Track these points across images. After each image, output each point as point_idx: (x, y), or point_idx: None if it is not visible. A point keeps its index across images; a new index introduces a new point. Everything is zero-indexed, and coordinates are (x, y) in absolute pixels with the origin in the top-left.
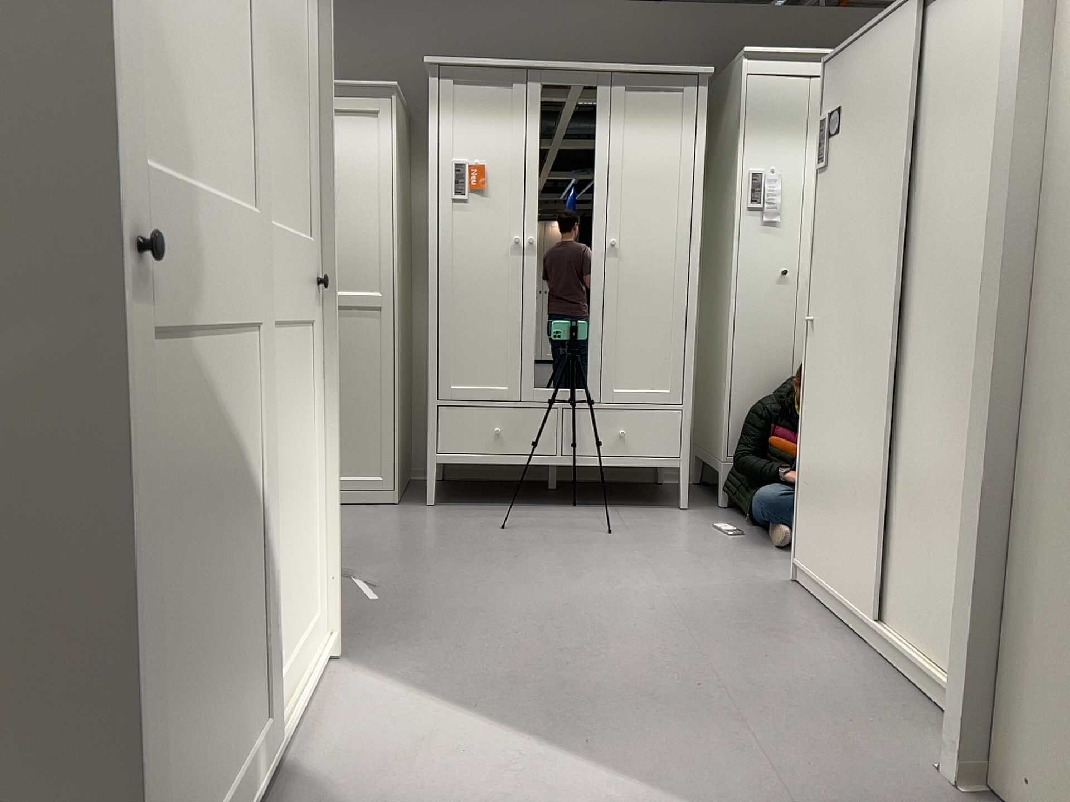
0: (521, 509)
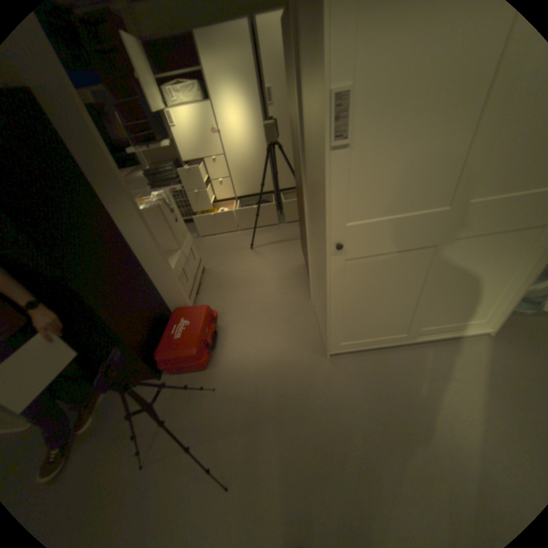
0: None
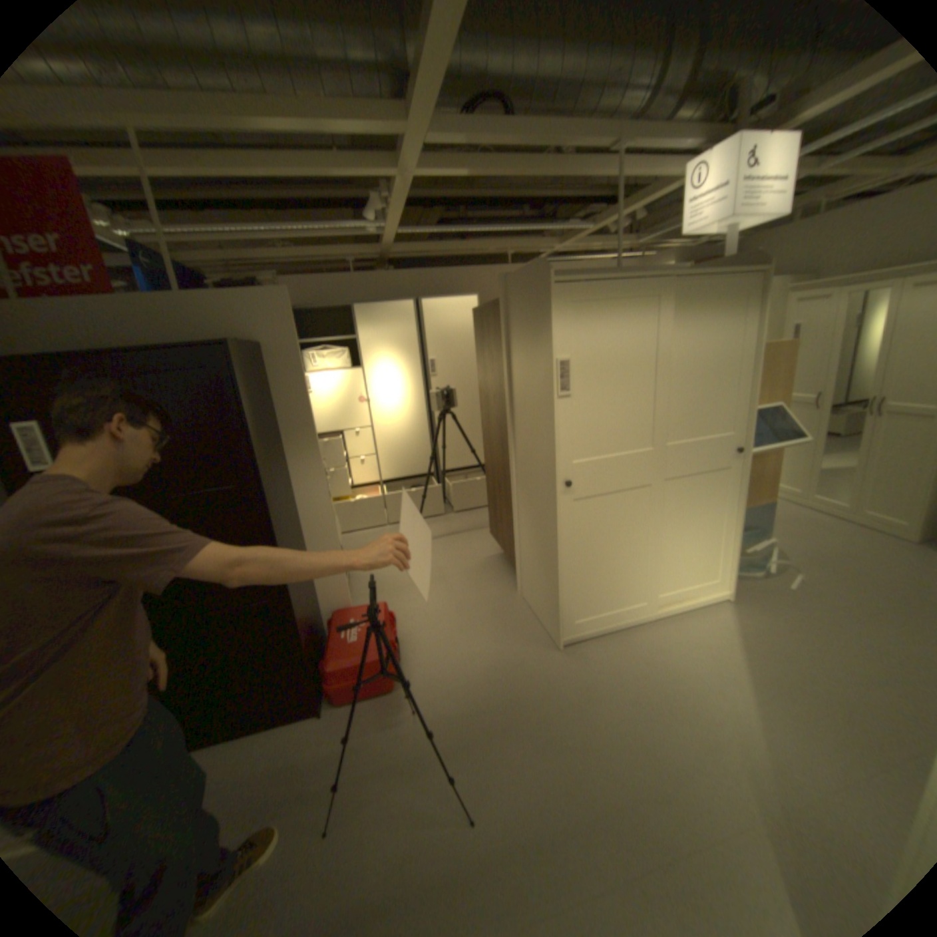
0: None
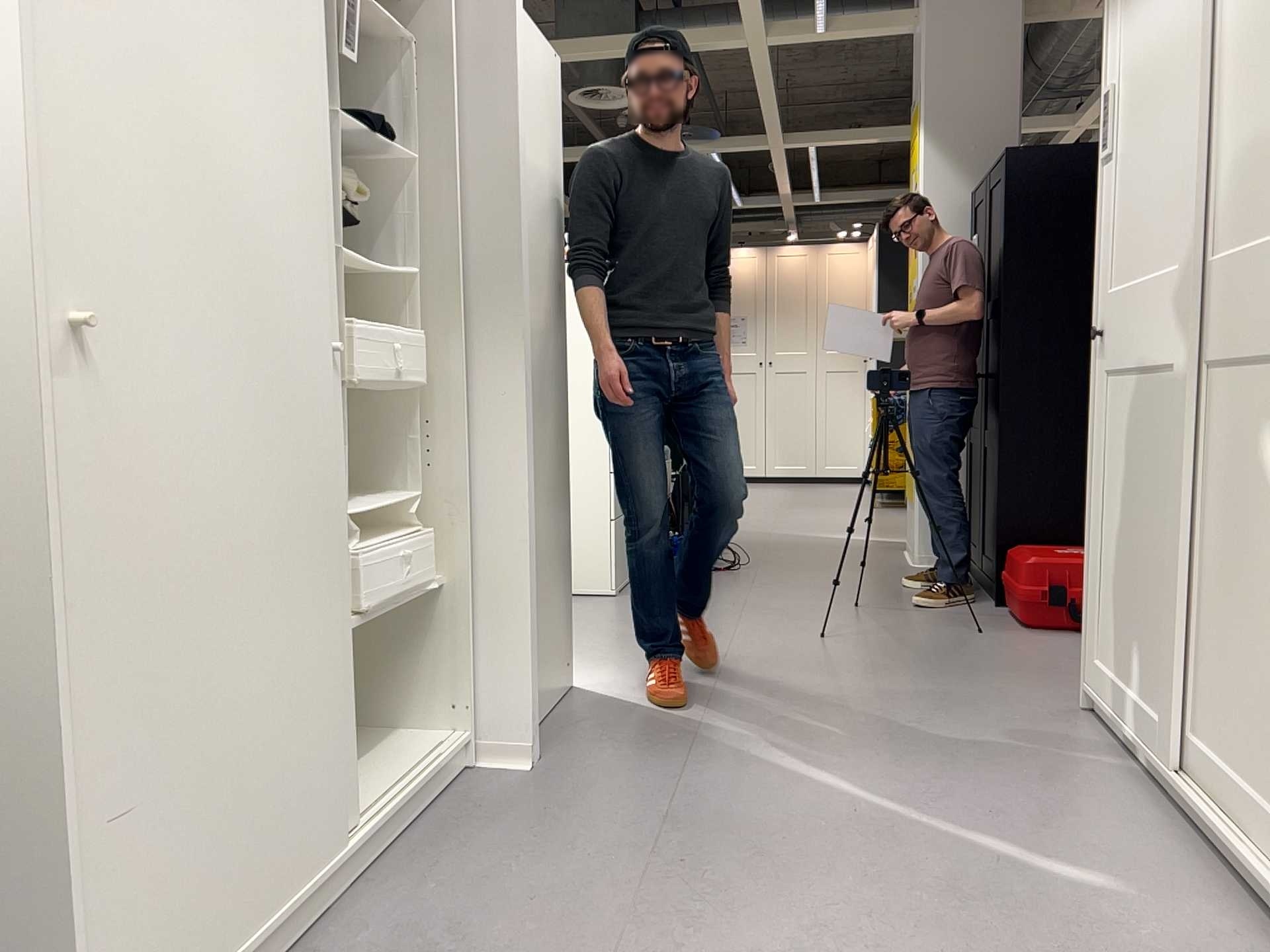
0: None
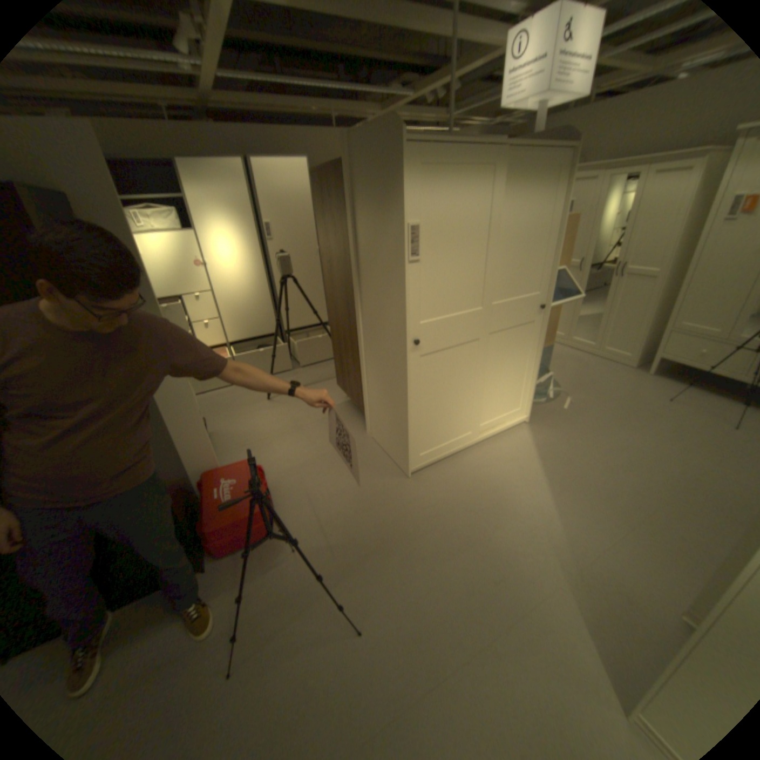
0: (704, 393)
